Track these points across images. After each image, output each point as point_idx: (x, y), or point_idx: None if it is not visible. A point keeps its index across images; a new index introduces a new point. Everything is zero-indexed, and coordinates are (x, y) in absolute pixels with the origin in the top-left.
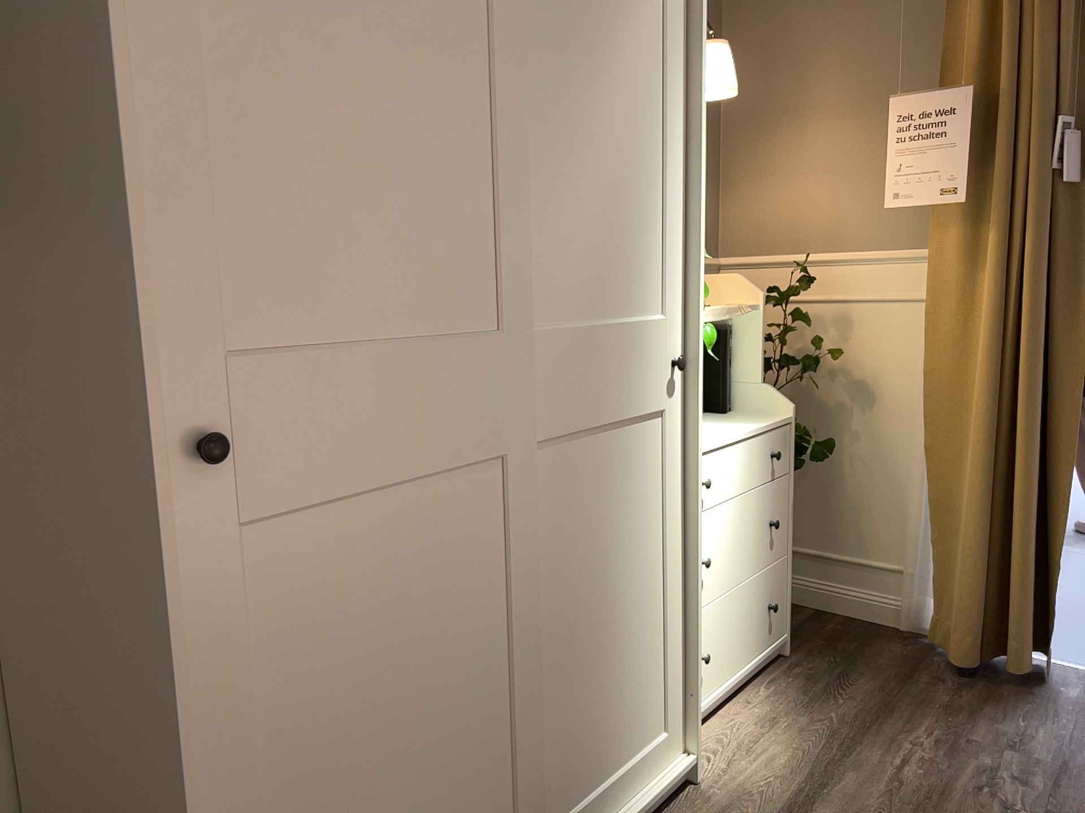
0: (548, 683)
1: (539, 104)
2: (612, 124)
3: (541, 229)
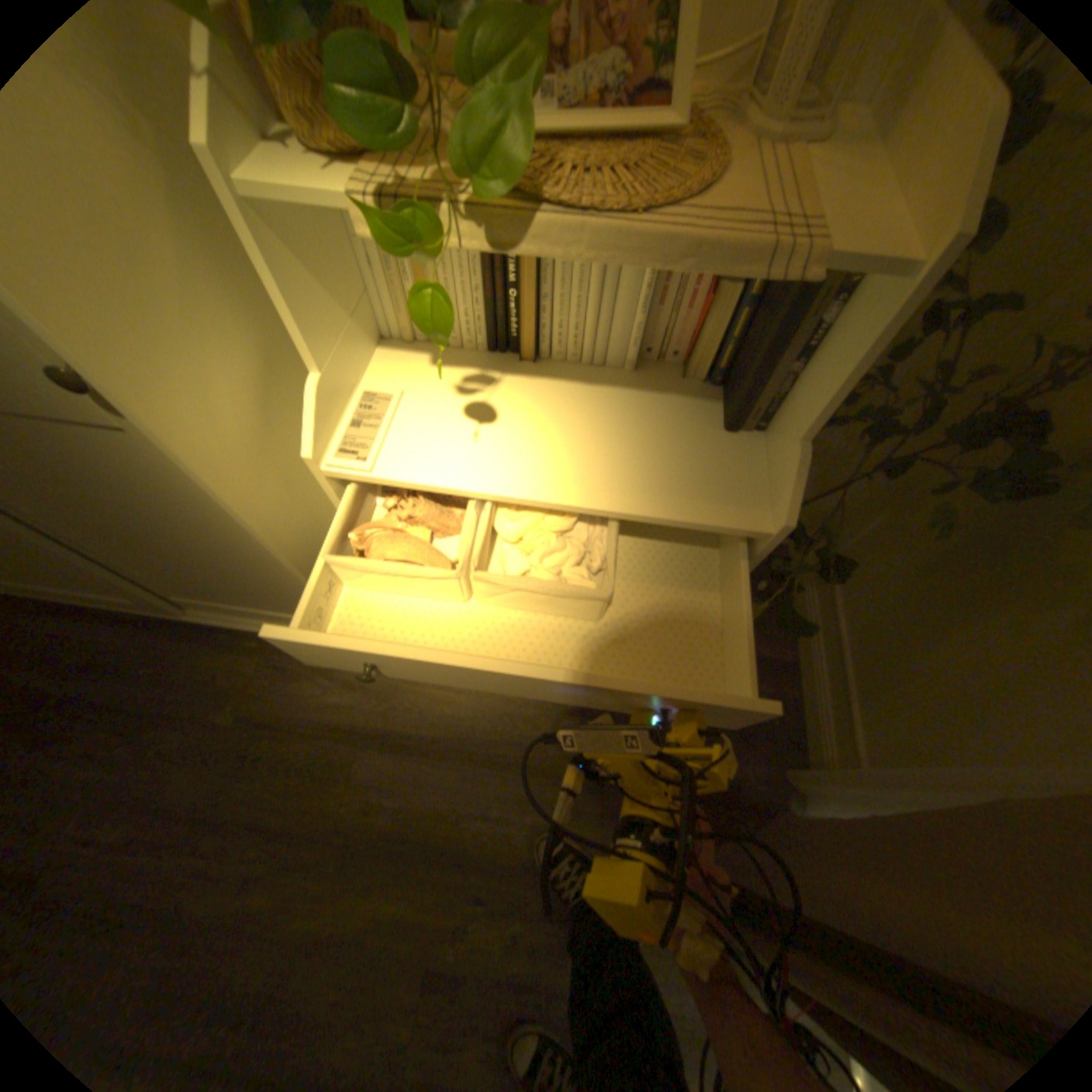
0: (102, 549)
1: None
2: None
3: None
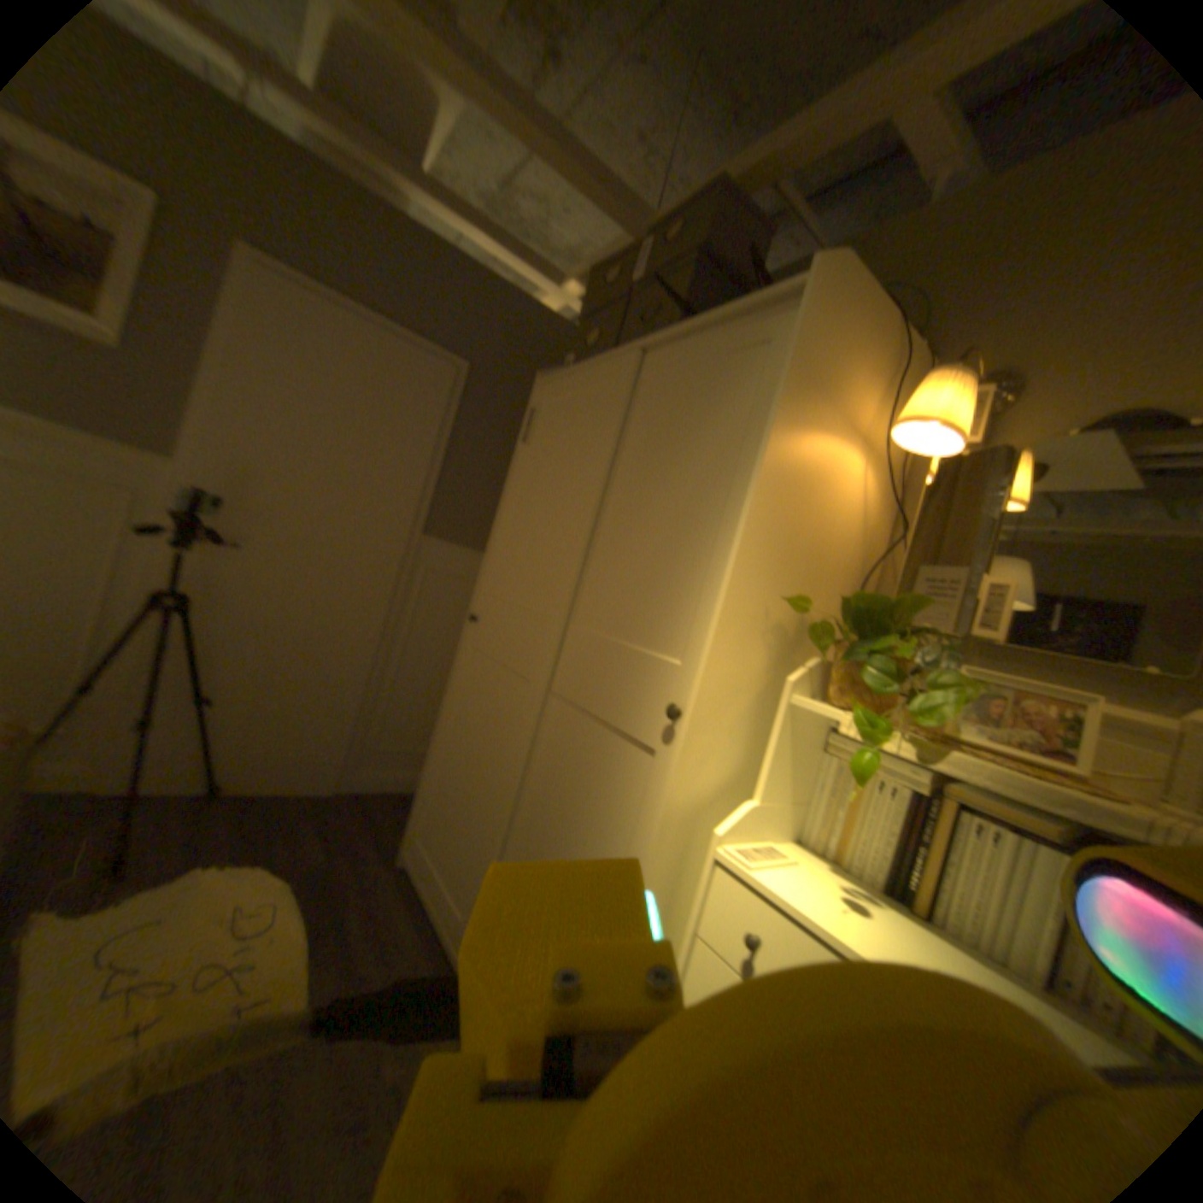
0: (514, 850)
1: (616, 501)
2: (666, 502)
3: (595, 570)
